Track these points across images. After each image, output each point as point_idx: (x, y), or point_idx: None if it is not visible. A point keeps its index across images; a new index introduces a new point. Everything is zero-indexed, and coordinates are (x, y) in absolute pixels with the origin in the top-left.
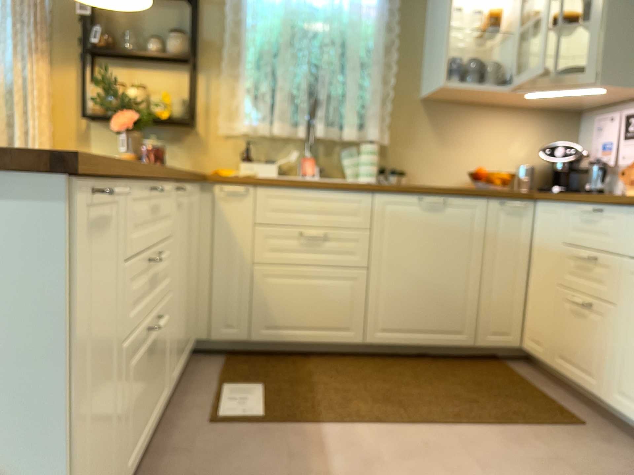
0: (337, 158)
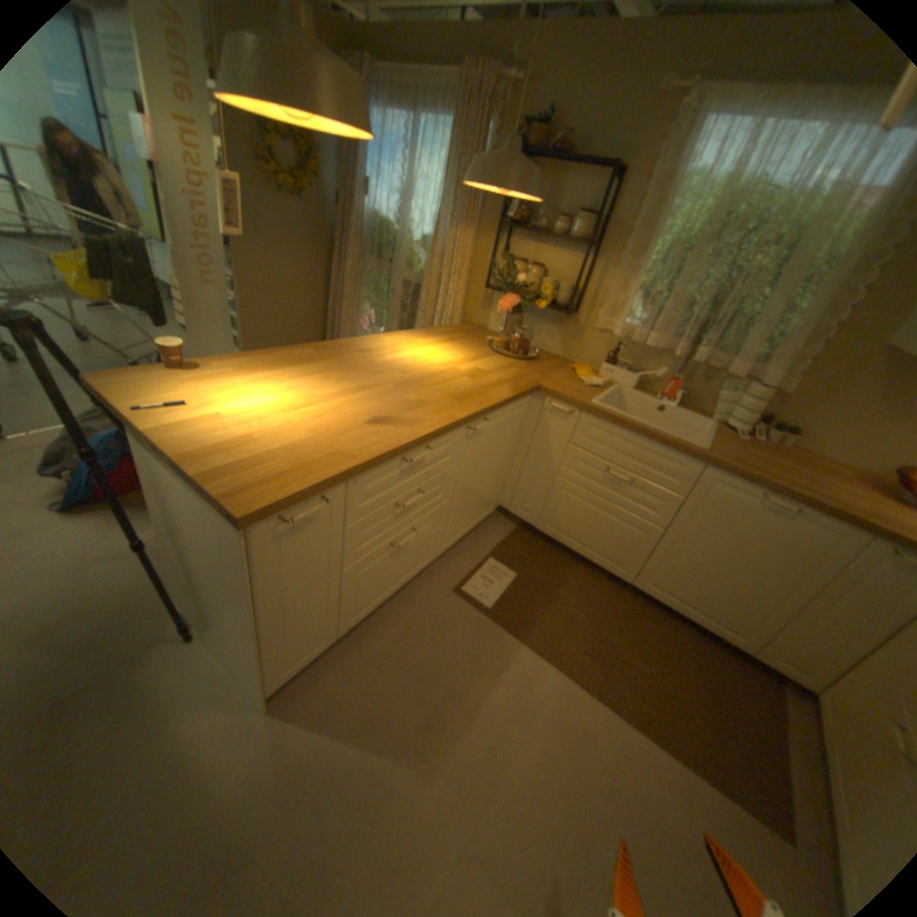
0: (715, 386)
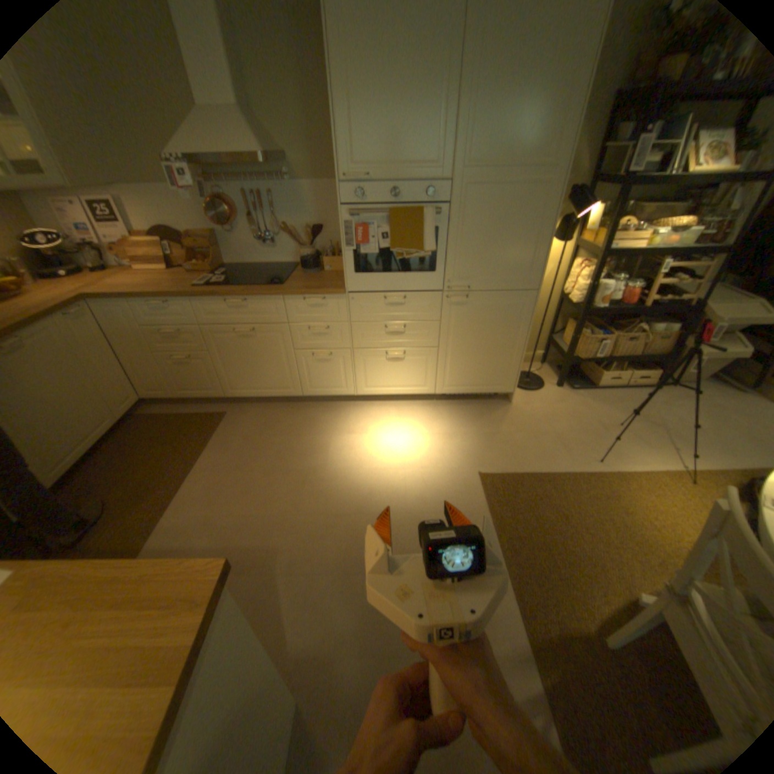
0: None
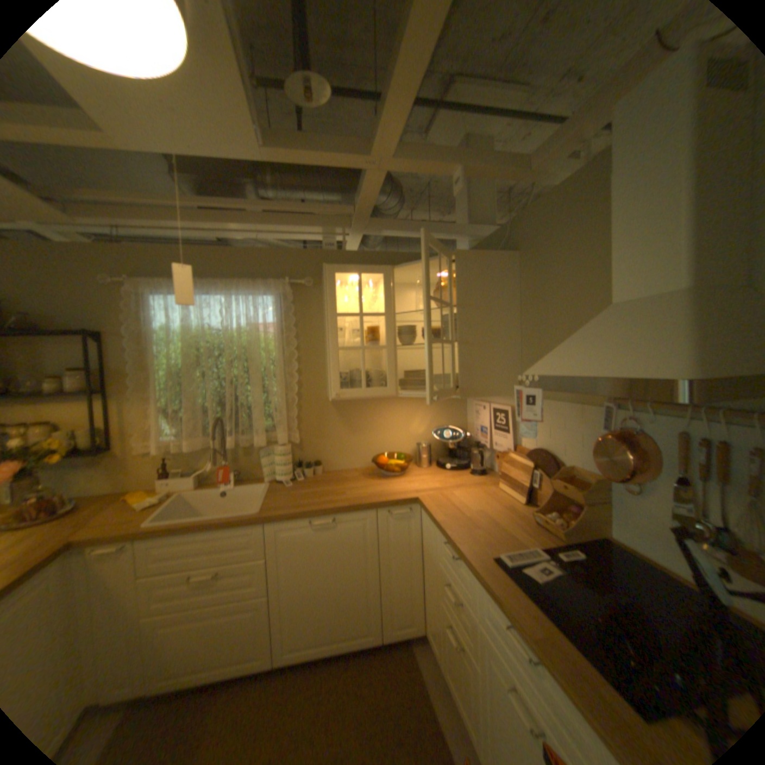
0: (256, 459)
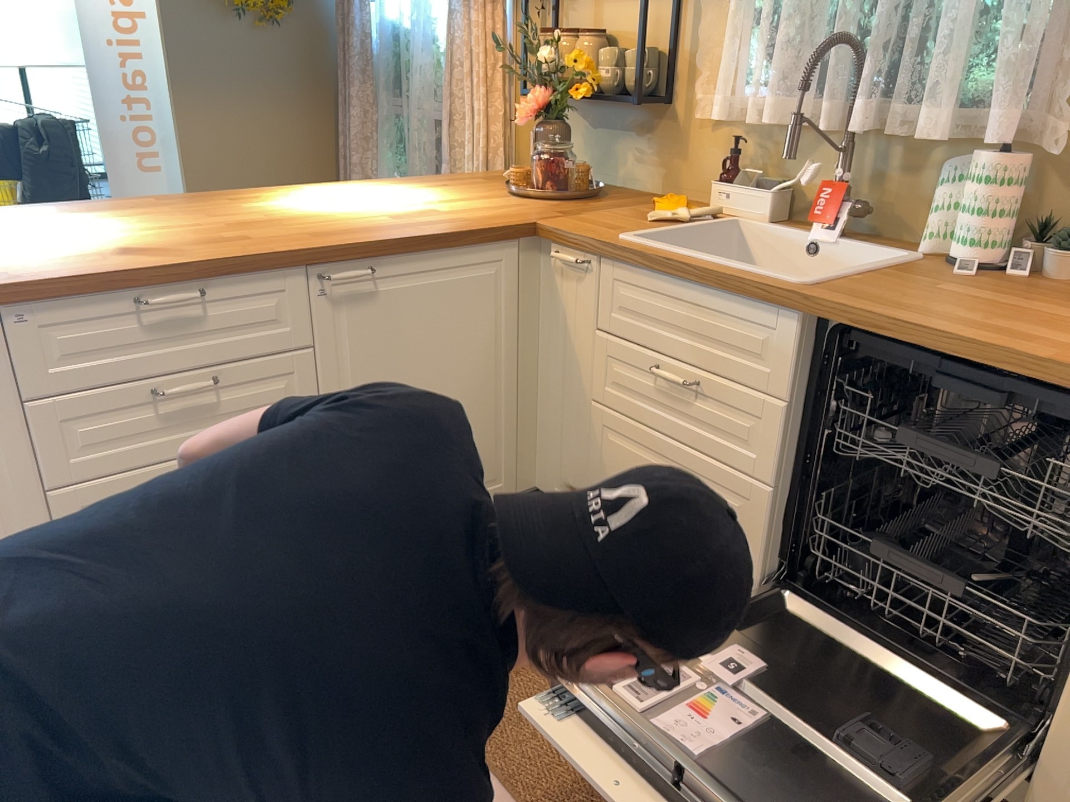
0: (927, 186)
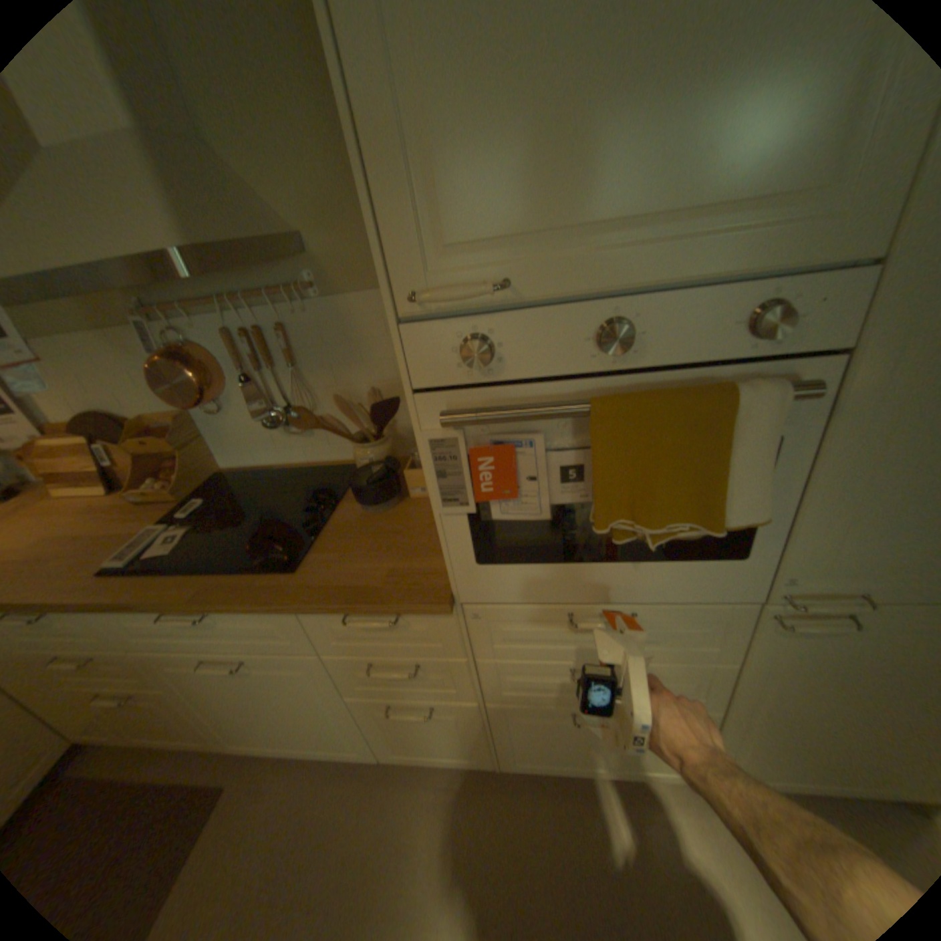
0: None
